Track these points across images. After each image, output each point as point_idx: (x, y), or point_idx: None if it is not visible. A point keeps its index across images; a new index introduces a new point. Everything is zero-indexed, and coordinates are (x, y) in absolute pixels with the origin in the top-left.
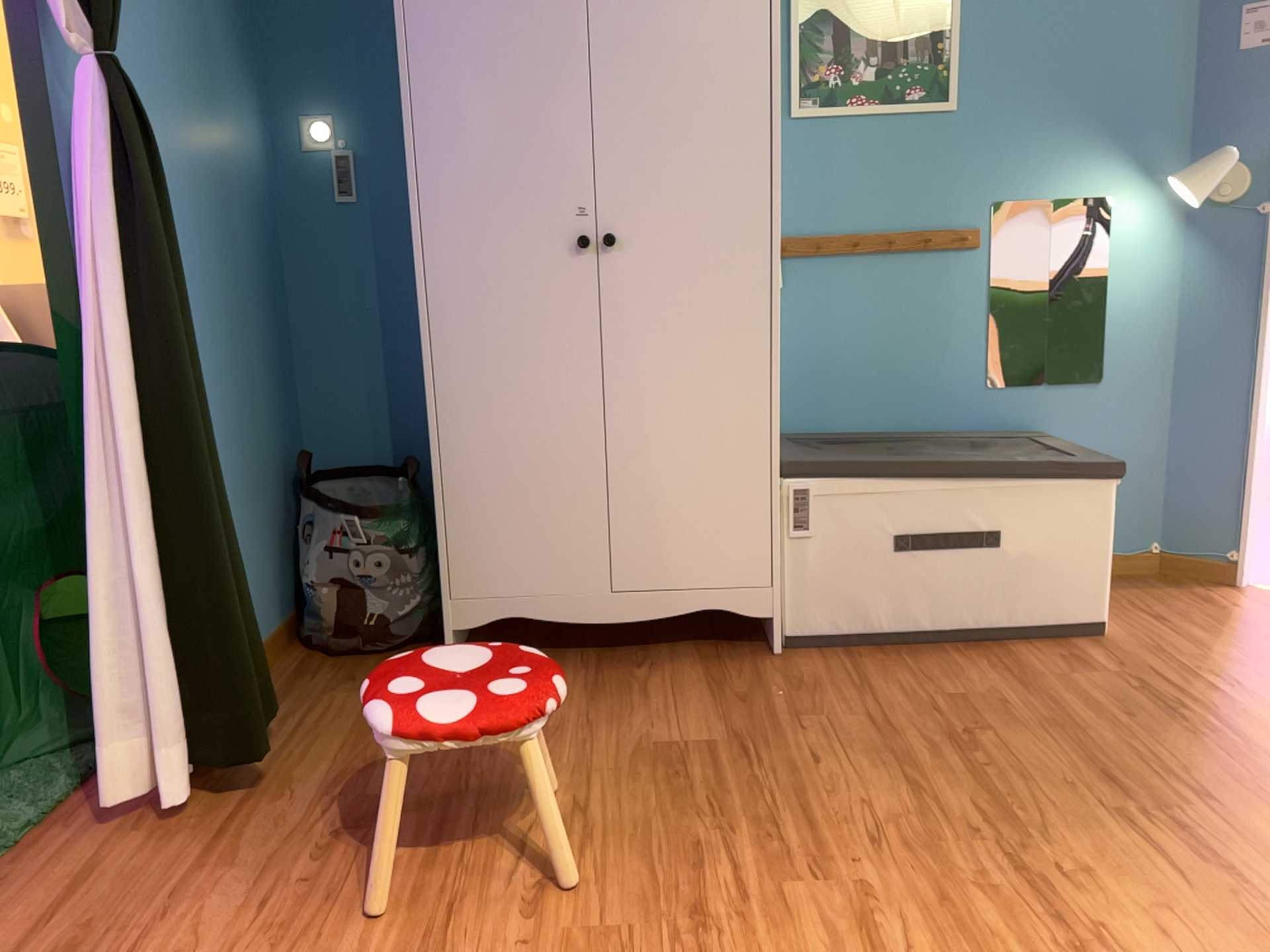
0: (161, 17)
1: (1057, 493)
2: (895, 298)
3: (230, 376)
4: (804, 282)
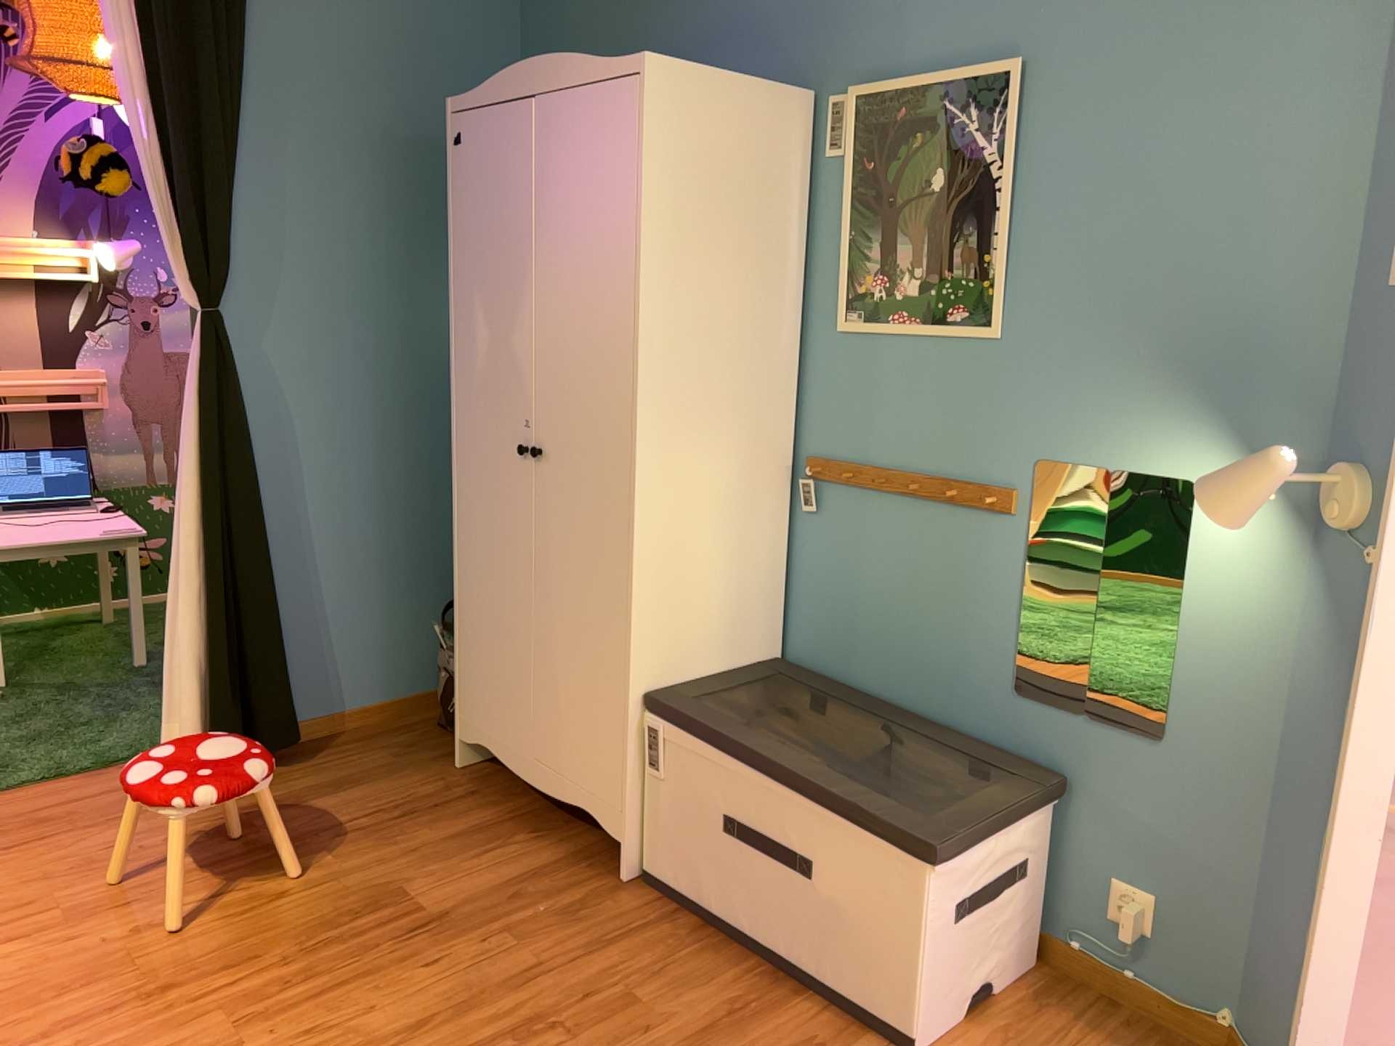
0: (357, 248)
1: (874, 848)
2: (922, 550)
3: (397, 498)
4: (839, 510)
